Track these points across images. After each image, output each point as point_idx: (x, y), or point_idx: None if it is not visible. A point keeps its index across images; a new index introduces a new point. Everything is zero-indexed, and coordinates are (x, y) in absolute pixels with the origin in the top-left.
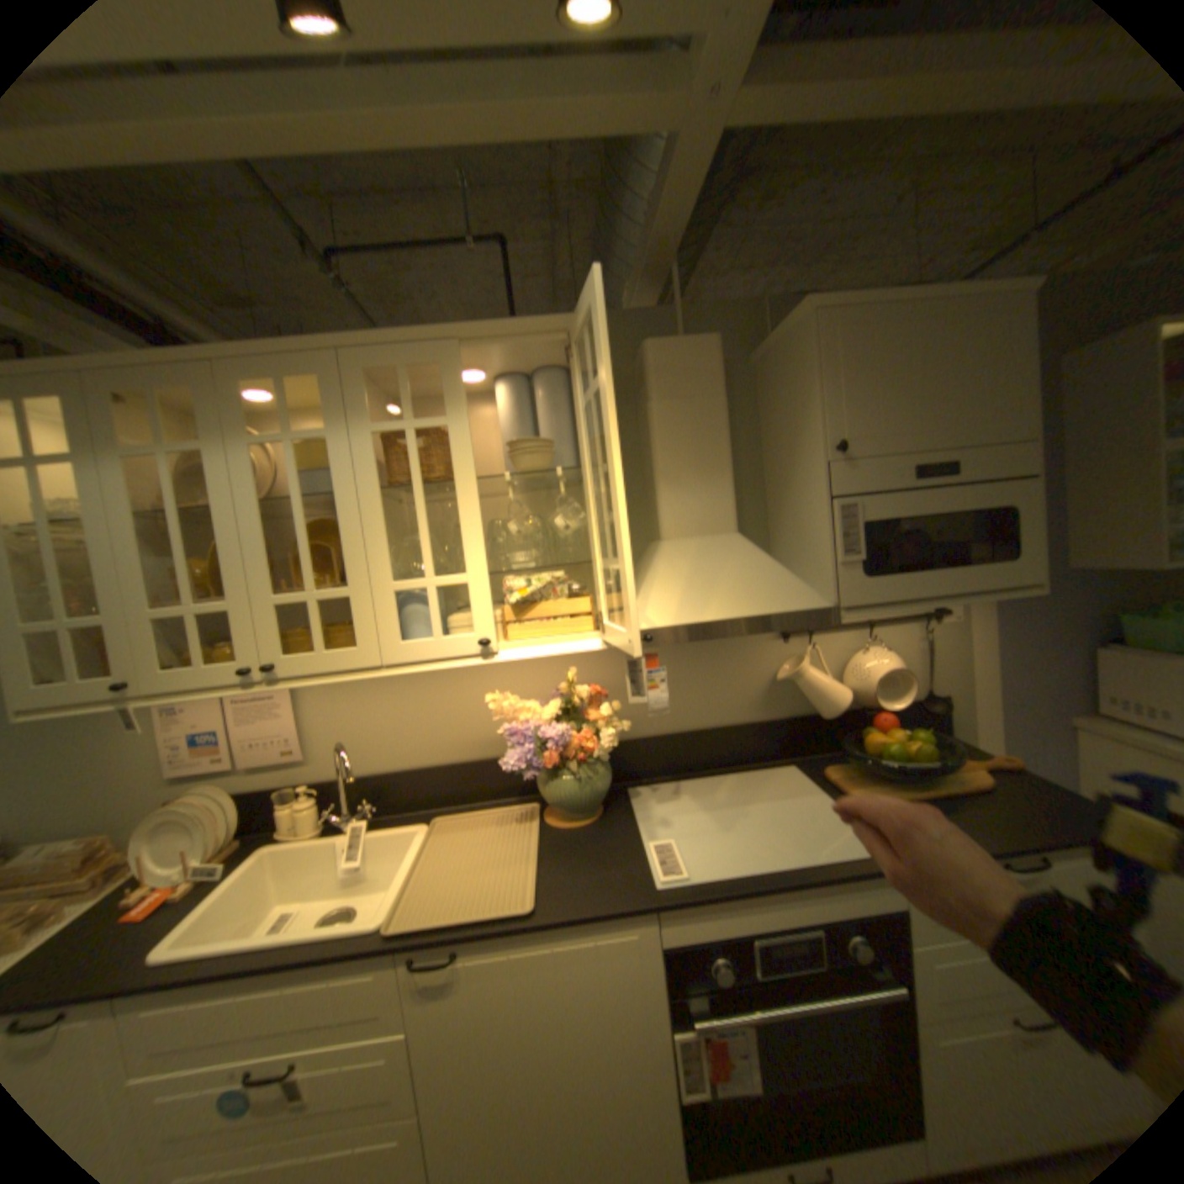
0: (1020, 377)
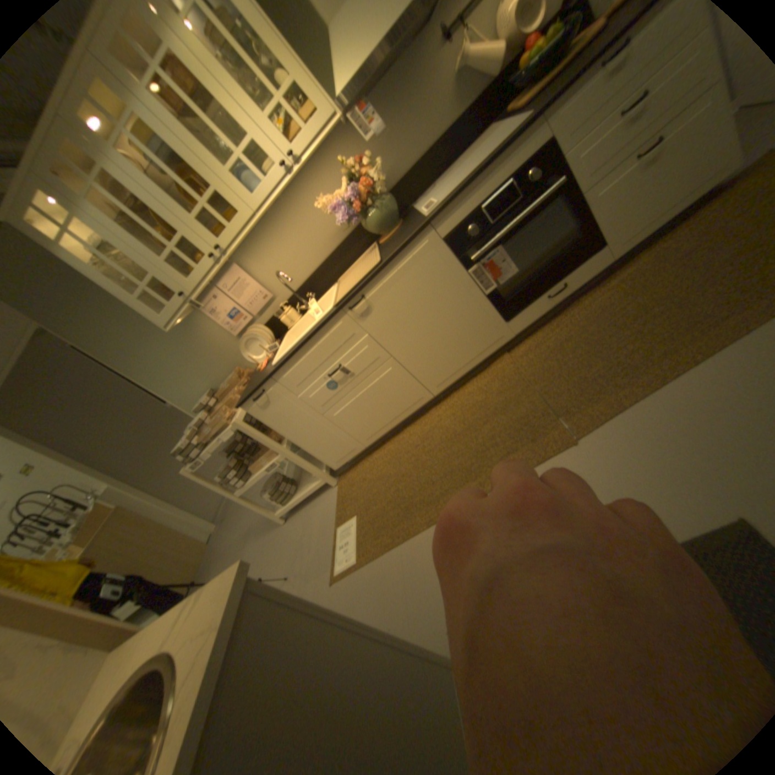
0: None
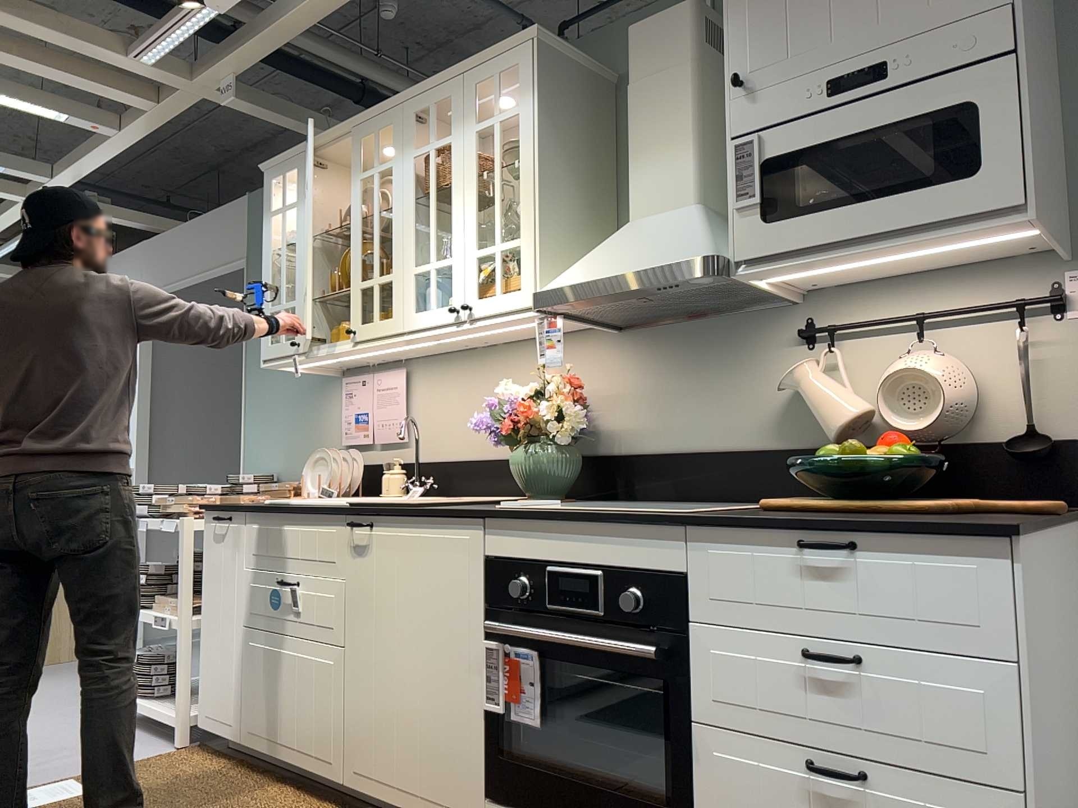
0: None
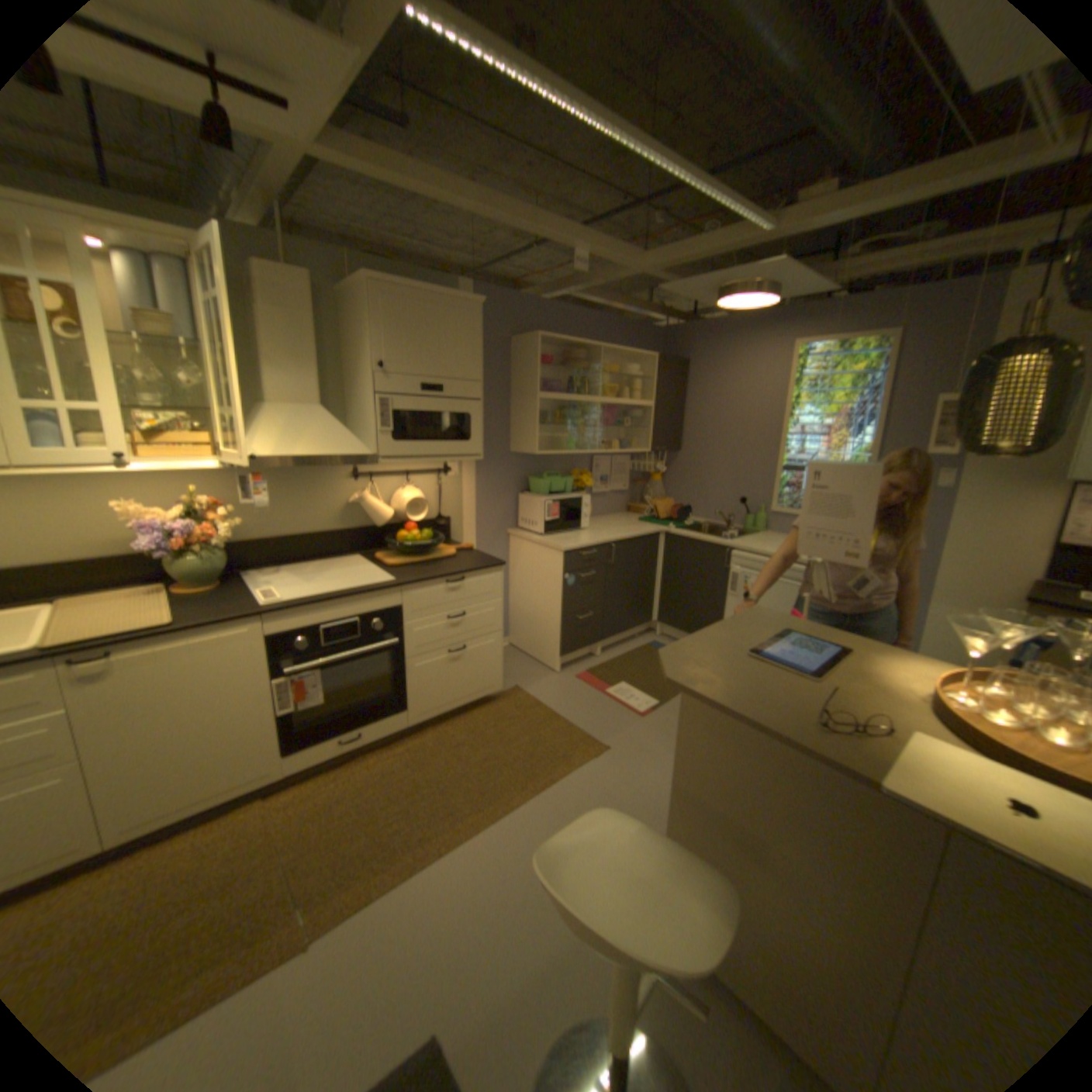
0: (474, 347)
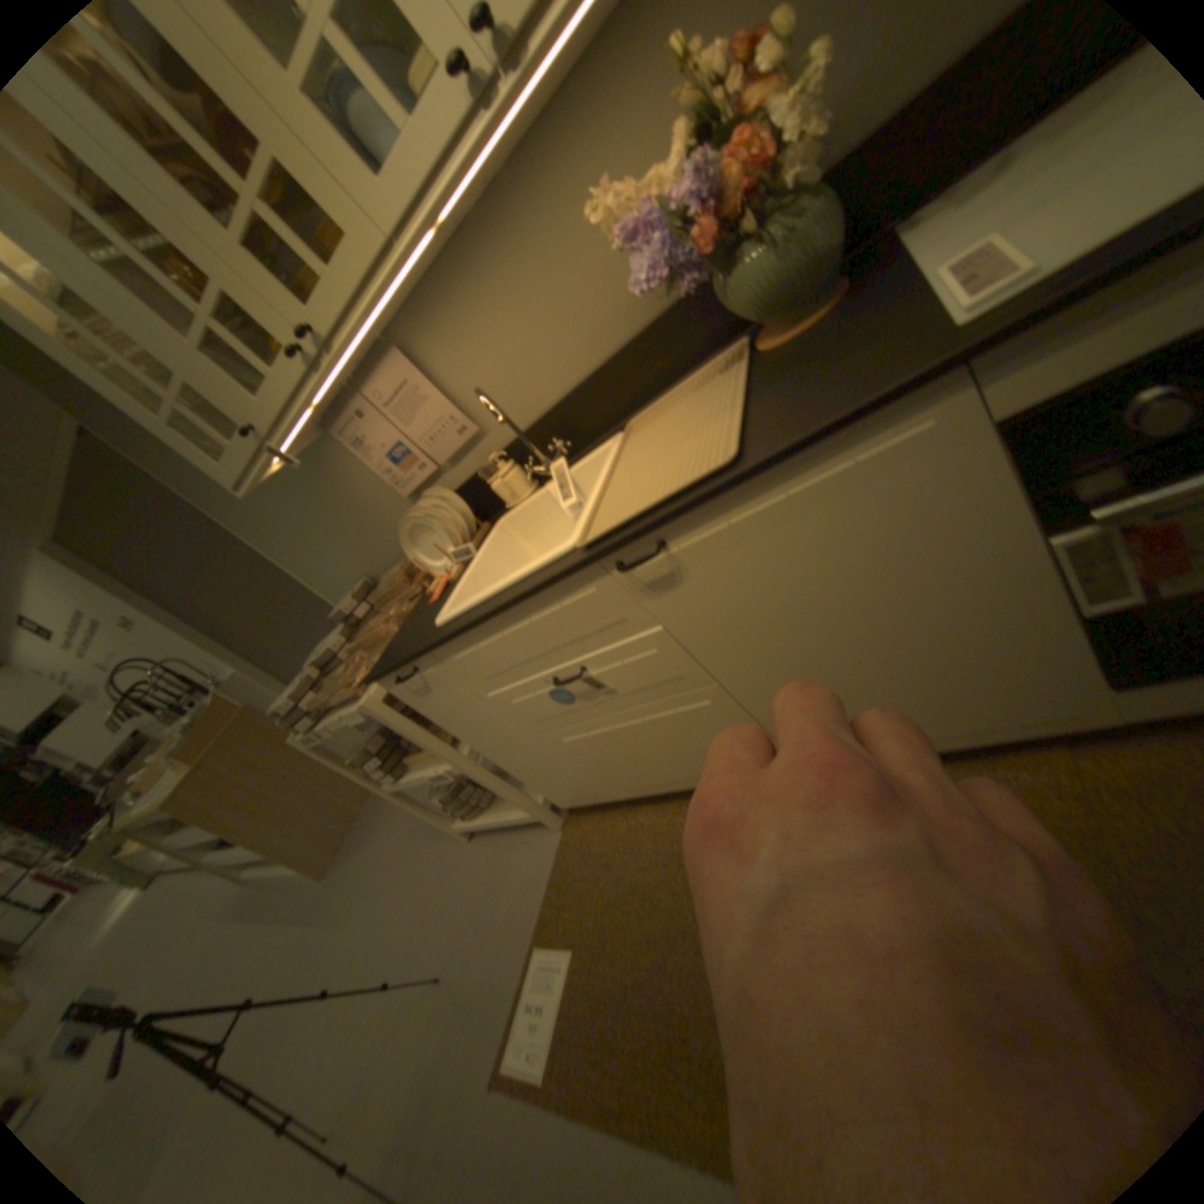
0: None
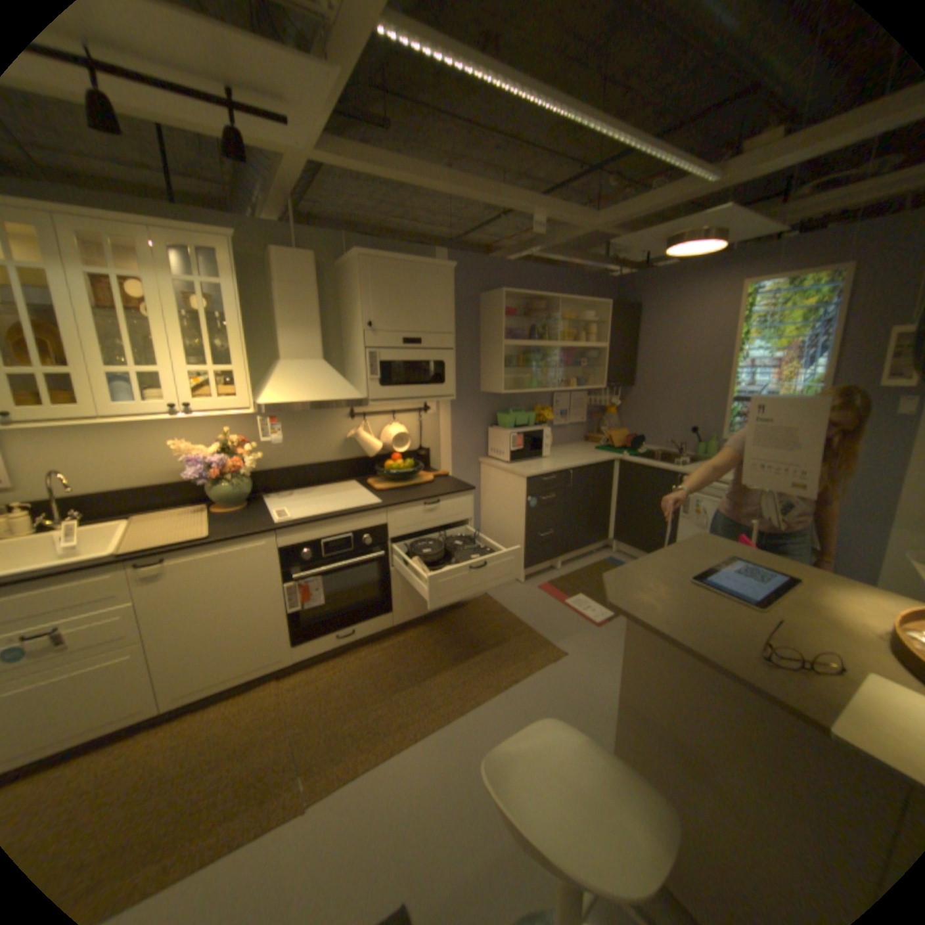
0: (447, 305)
